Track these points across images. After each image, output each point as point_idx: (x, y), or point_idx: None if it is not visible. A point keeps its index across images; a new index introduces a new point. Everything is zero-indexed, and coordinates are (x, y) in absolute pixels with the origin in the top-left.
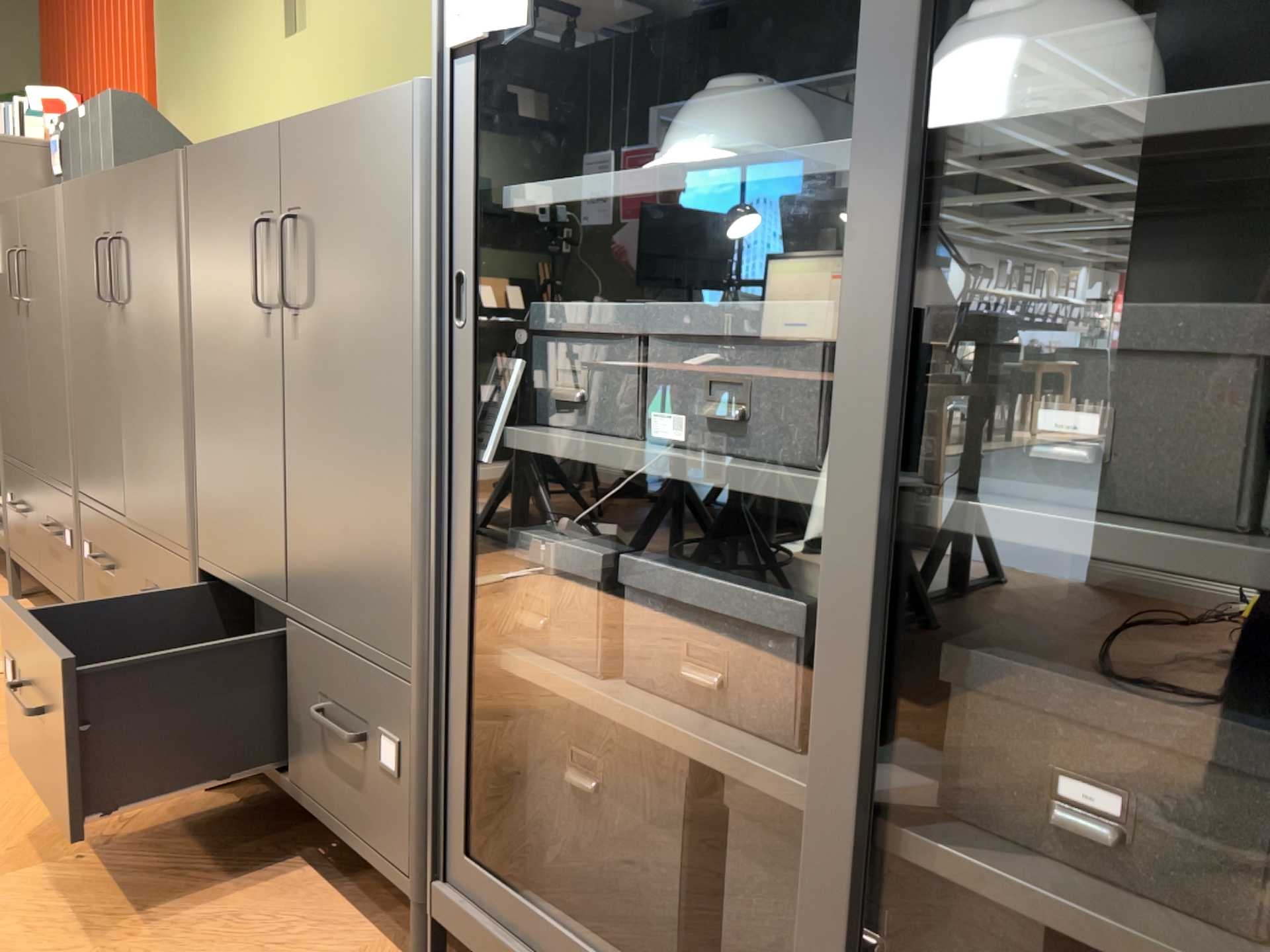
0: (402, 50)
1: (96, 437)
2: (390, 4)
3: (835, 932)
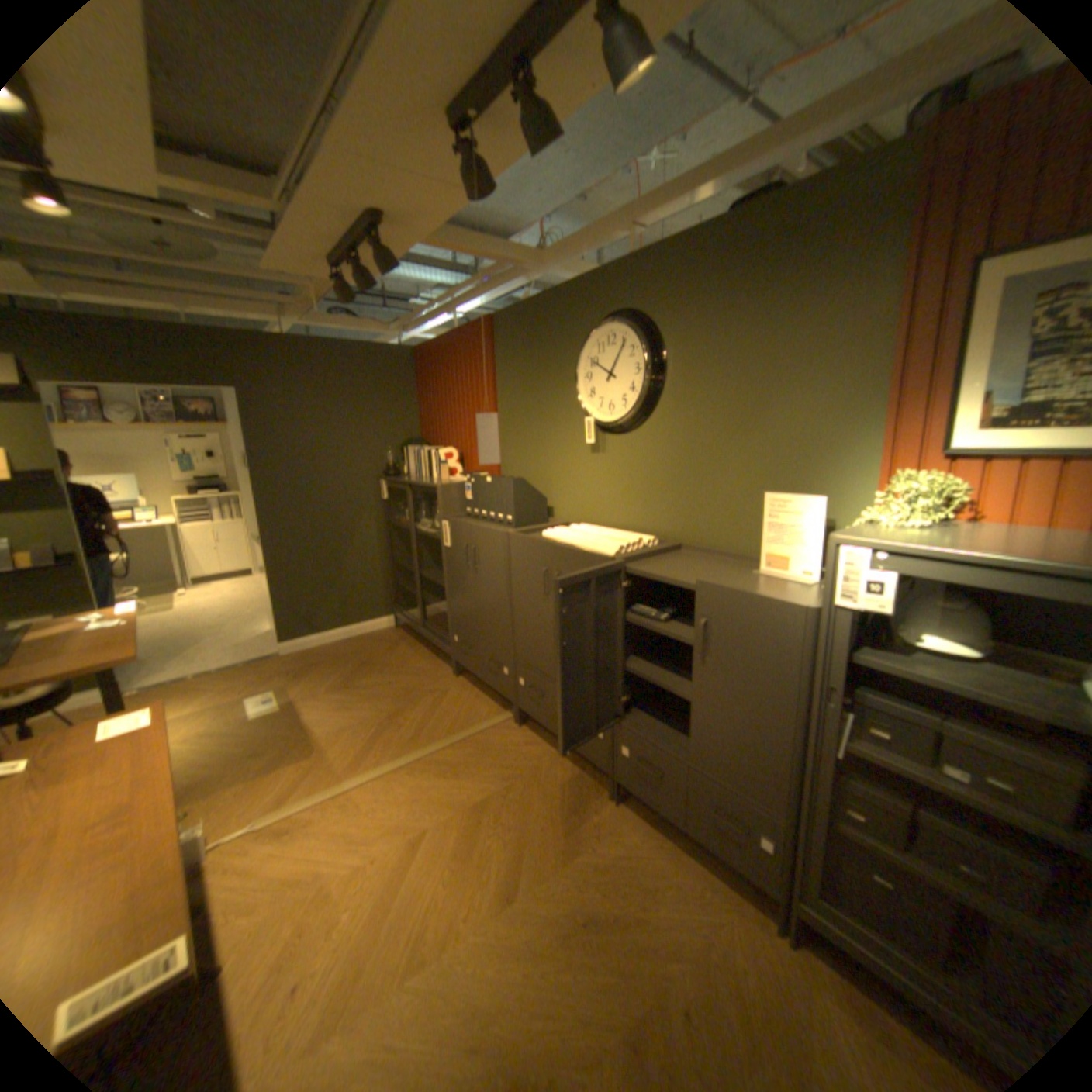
0: (673, 480)
1: (532, 641)
2: (664, 458)
3: None
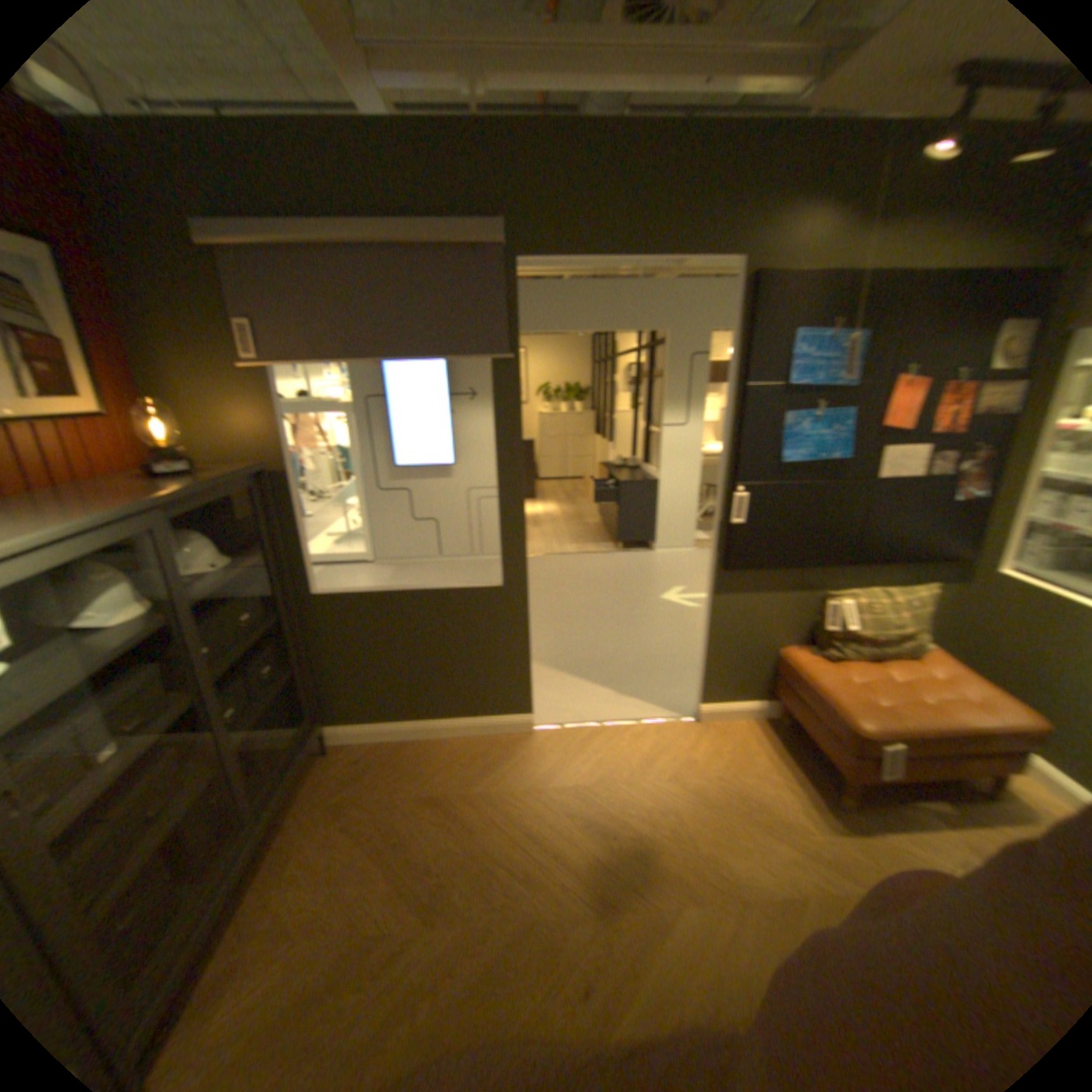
0: None
1: None
2: None
3: (228, 785)
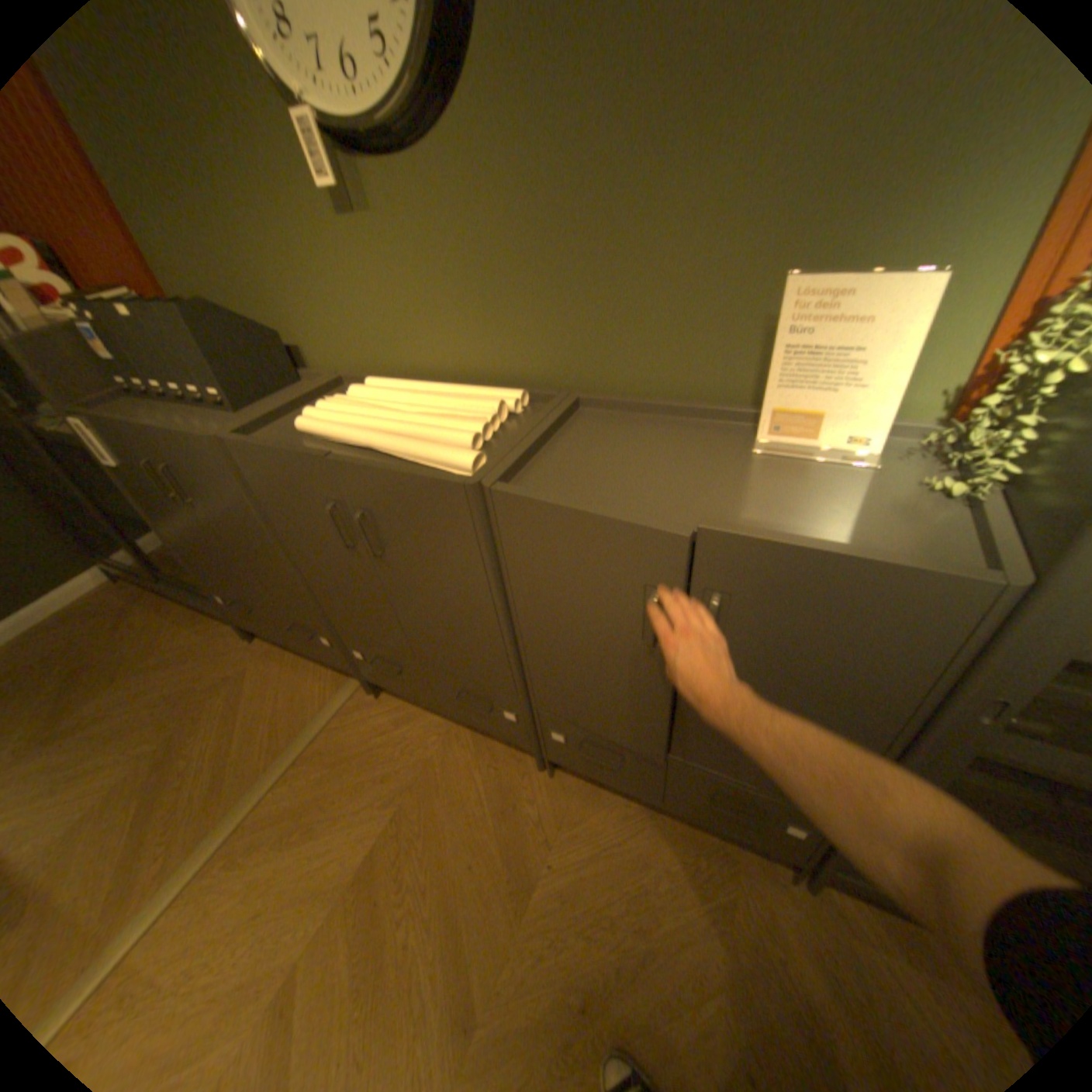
0: (538, 260)
1: (352, 609)
2: (511, 206)
3: None
